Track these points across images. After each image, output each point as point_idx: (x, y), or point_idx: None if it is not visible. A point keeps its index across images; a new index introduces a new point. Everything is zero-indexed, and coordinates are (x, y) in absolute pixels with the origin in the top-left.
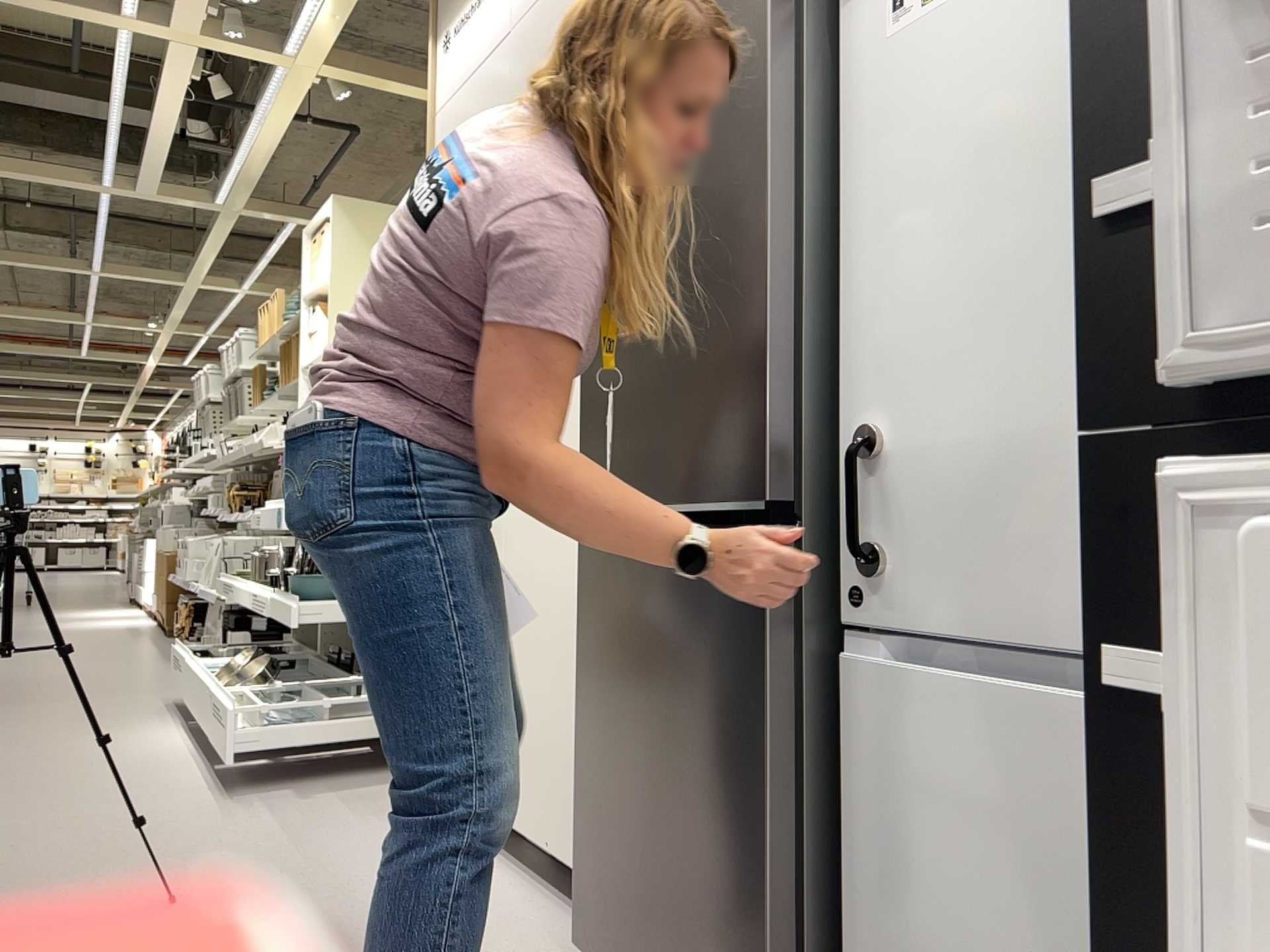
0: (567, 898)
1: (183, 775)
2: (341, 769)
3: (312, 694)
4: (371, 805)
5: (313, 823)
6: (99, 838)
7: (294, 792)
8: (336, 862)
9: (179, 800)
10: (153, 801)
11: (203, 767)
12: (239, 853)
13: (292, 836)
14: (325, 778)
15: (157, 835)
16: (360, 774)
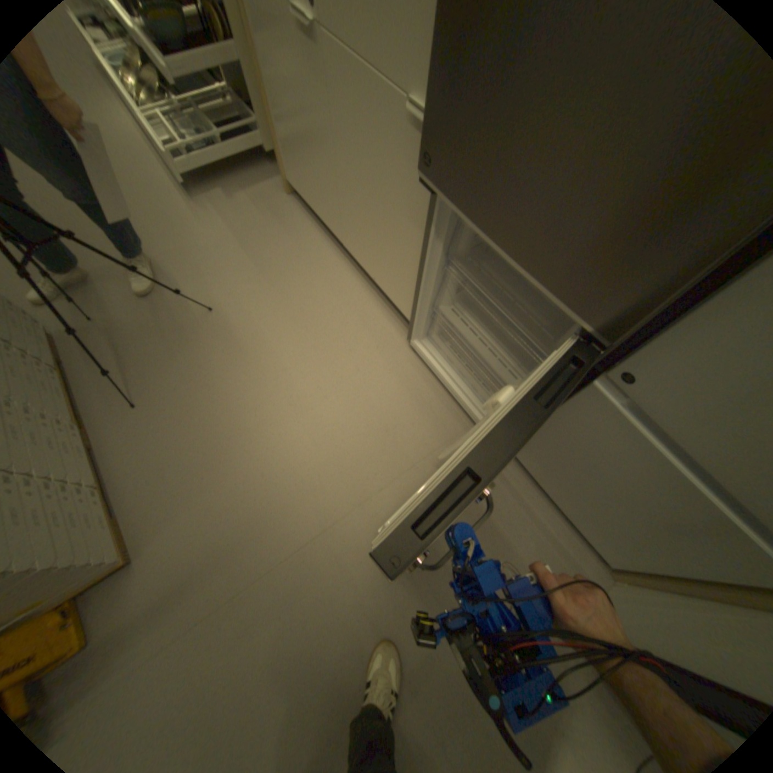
0: (383, 294)
1: (153, 173)
2: (237, 162)
3: (201, 115)
4: (267, 205)
5: (244, 226)
6: (143, 246)
7: (222, 190)
8: (270, 265)
9: (165, 202)
10: (152, 204)
11: (160, 161)
12: (220, 258)
13: (239, 240)
14: (232, 173)
15: (171, 241)
16: (249, 167)
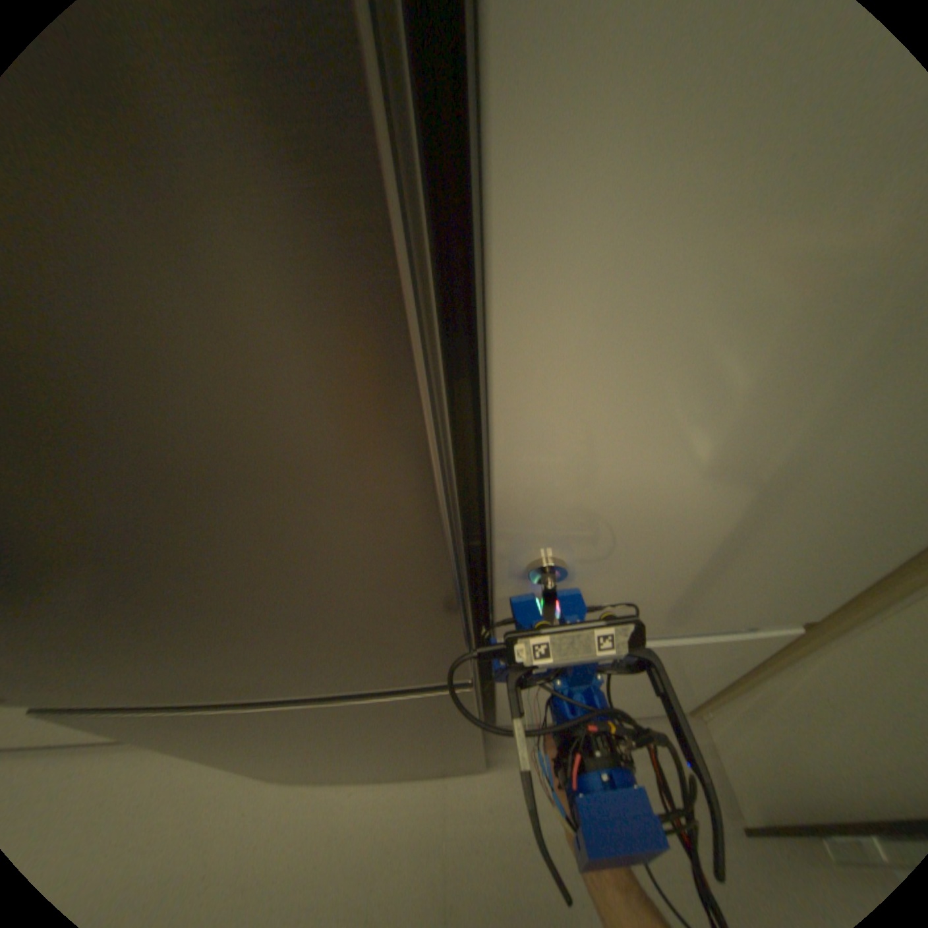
0: None
1: None
2: None
3: None
4: None
5: None
6: None
7: None
8: None
9: None
10: None
11: None
12: None
13: None
14: None
15: None
16: None
